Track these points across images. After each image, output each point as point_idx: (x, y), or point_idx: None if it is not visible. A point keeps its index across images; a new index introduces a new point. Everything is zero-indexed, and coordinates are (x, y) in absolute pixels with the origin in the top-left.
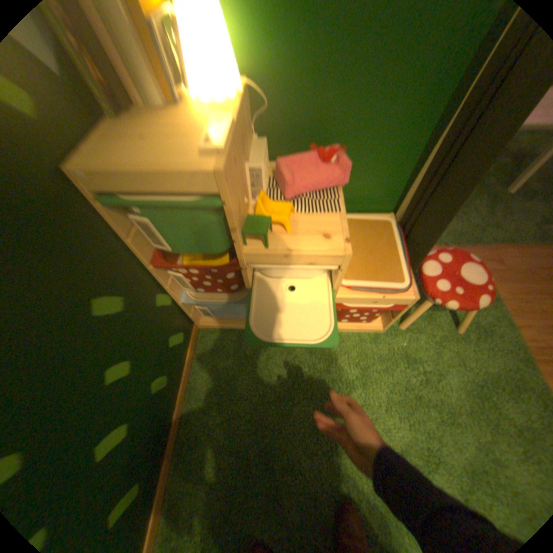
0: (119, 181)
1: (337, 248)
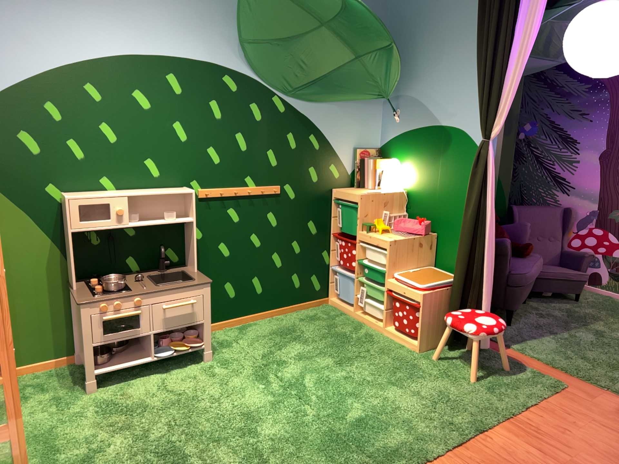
0: (340, 194)
1: (388, 240)
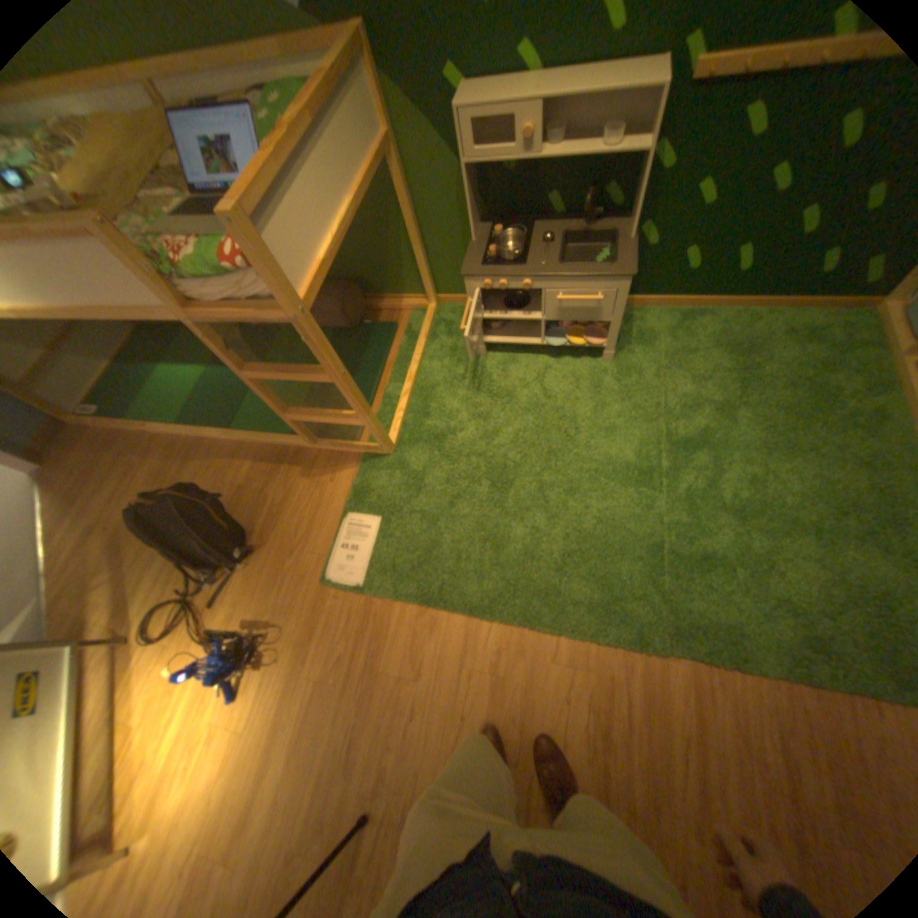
0: None
1: None
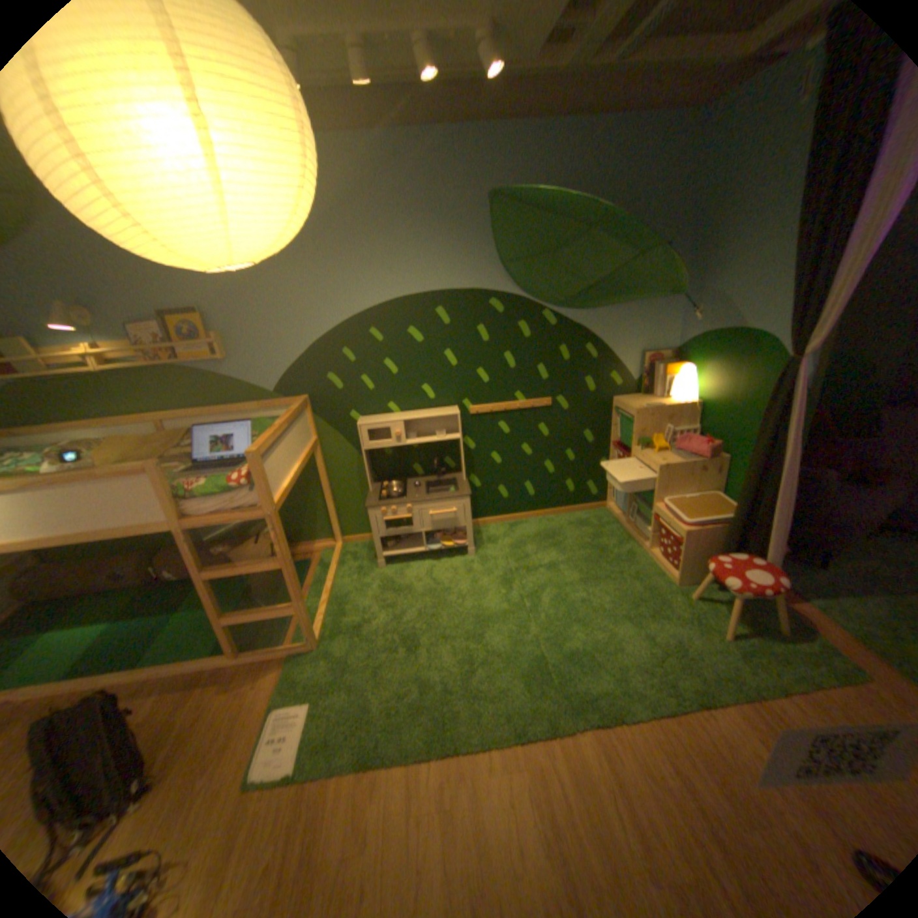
0: (619, 405)
1: (658, 463)
